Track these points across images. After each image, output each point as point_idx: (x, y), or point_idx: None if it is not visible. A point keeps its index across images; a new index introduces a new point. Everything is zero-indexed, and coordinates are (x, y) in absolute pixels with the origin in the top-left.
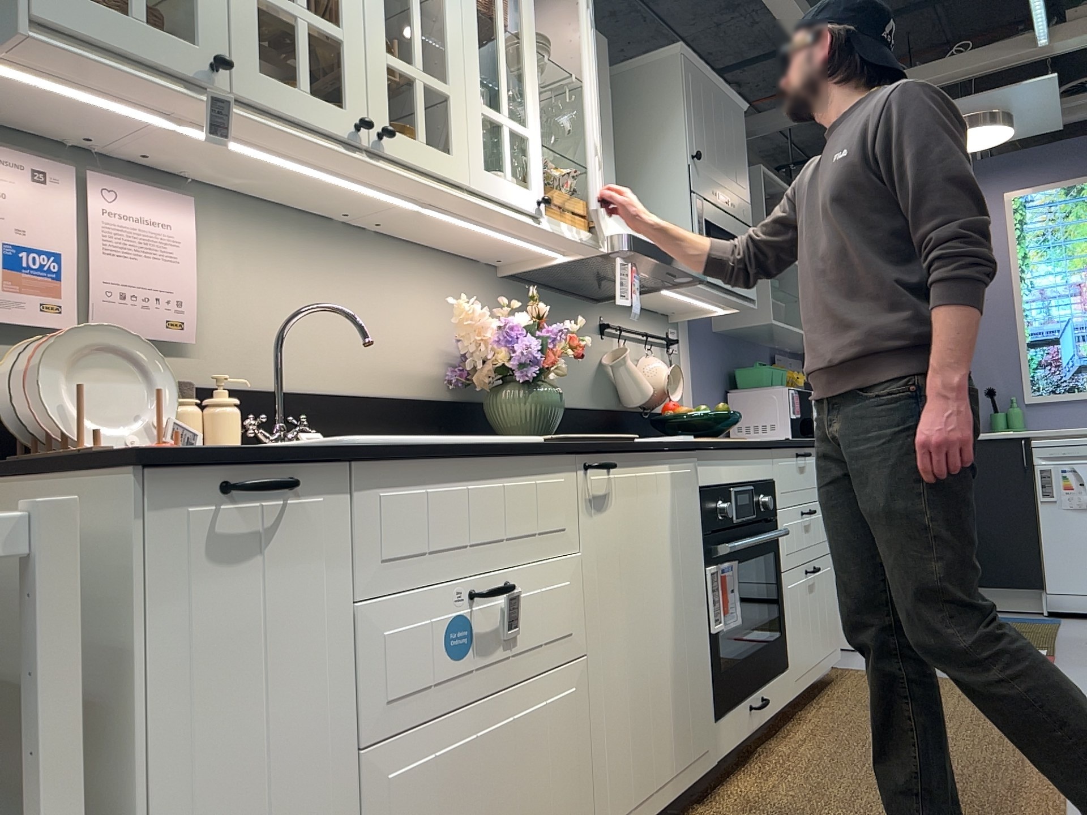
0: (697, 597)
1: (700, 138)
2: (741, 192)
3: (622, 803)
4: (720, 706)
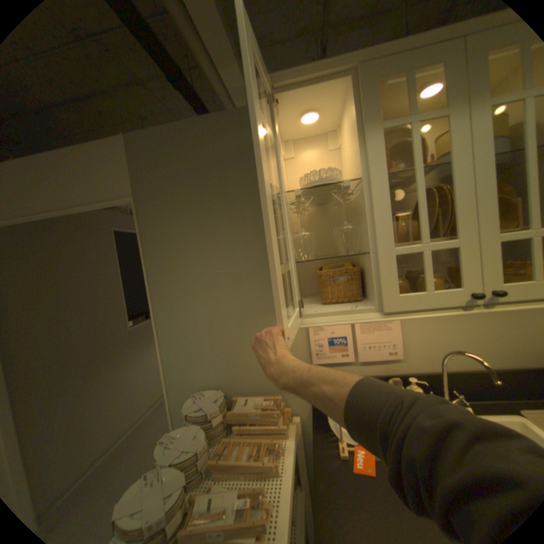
0: None
1: None
2: None
3: None
4: None
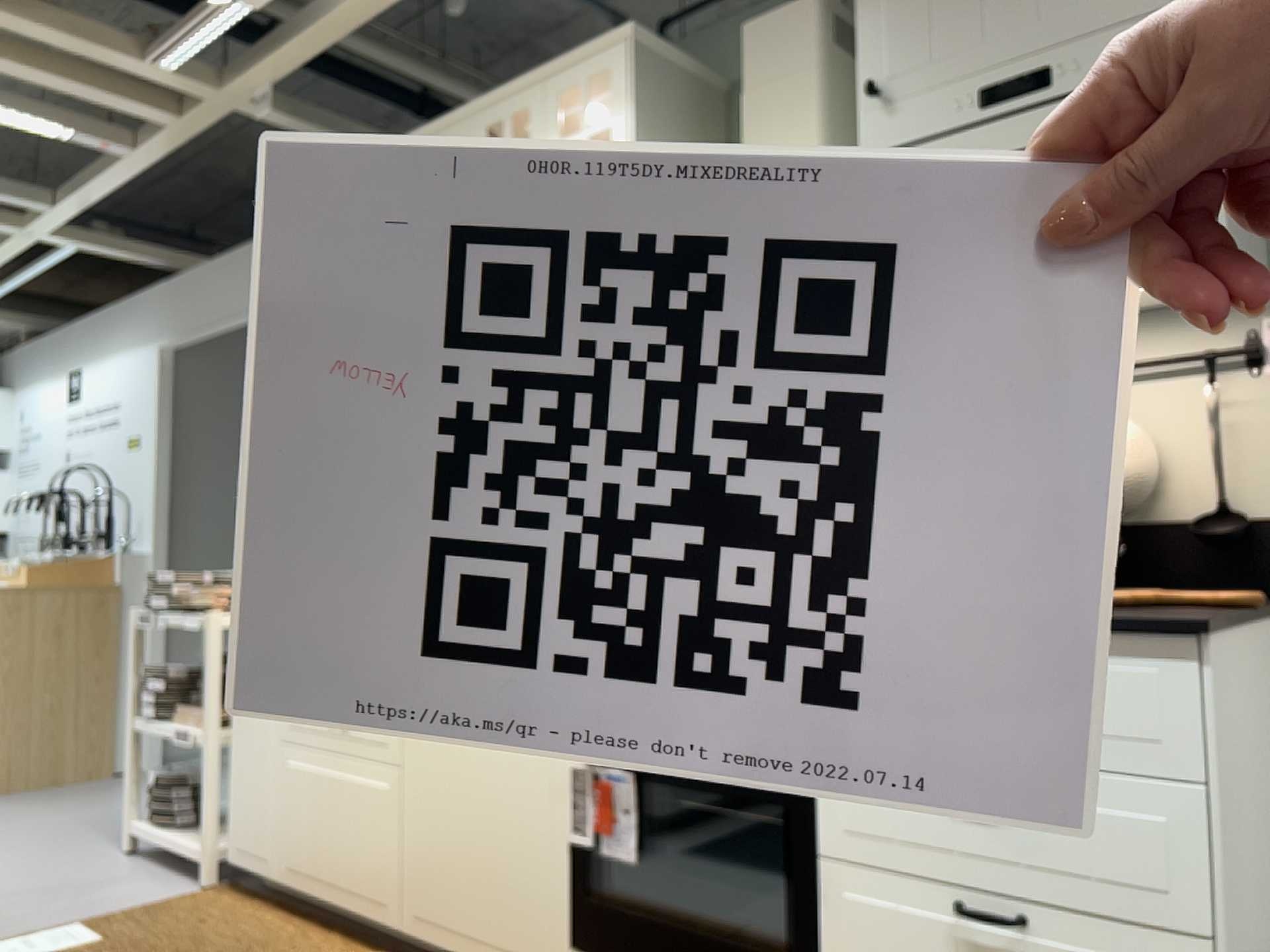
0: (544, 786)
1: (901, 36)
2: (1119, 8)
3: (424, 911)
4: (582, 941)
